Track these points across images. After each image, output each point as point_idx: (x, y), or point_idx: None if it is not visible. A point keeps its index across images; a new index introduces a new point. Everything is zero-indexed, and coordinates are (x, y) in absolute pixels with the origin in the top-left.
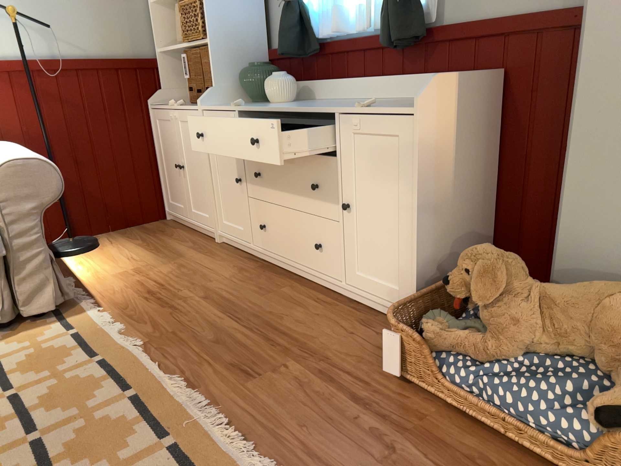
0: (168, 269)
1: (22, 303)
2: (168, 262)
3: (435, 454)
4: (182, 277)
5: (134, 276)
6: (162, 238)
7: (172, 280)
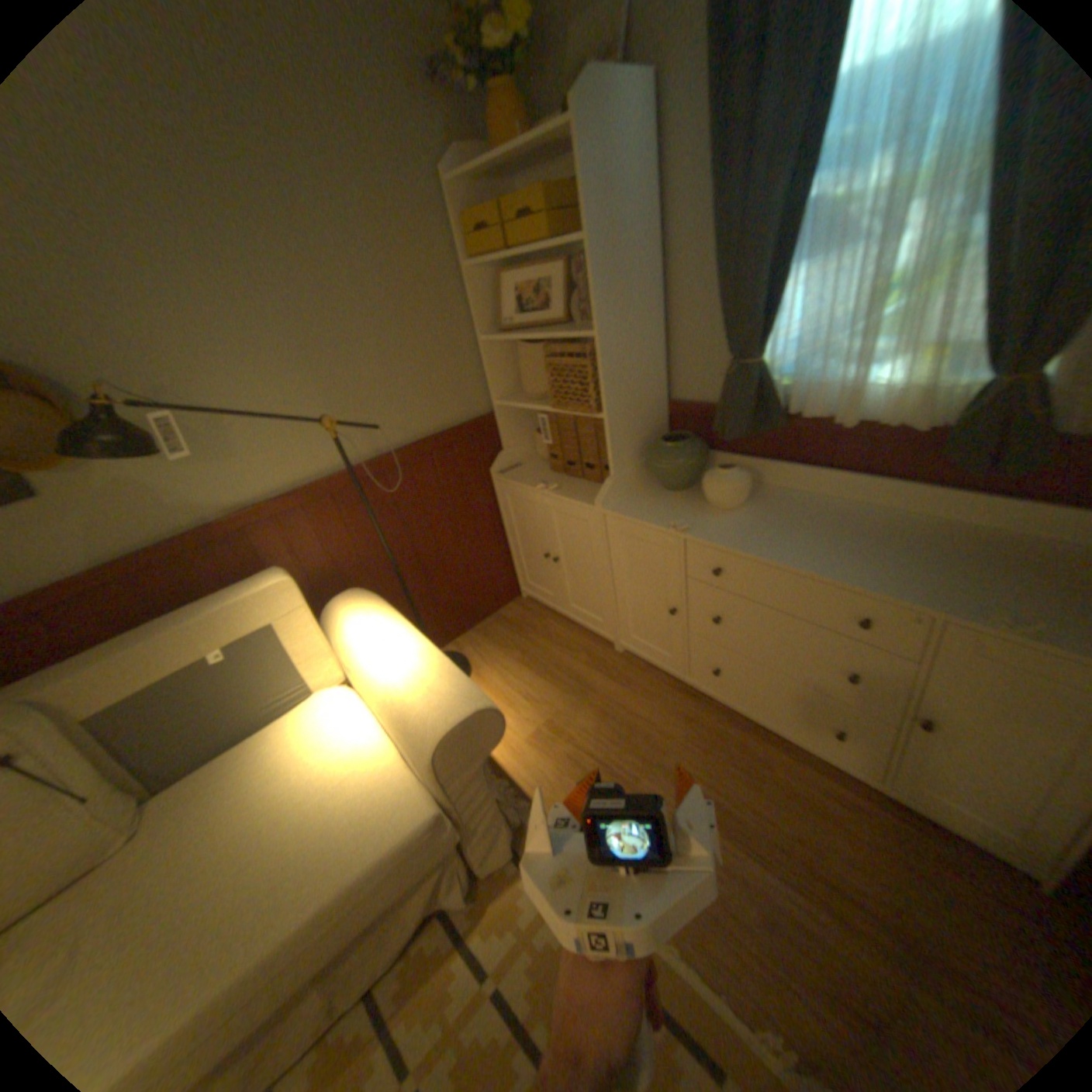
0: (592, 722)
1: (475, 865)
2: (581, 701)
3: None
4: (622, 743)
5: (557, 742)
6: (540, 642)
7: (614, 752)
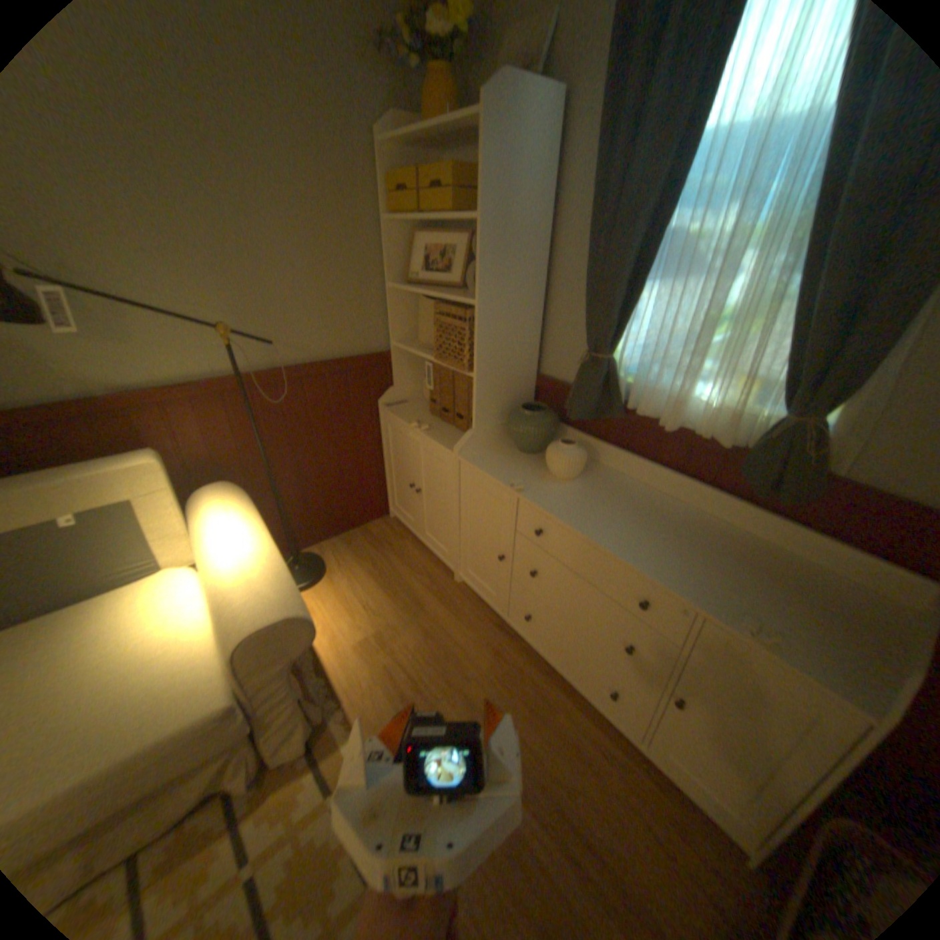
0: (414, 641)
1: (266, 757)
2: (411, 621)
3: None
4: (435, 665)
5: (378, 653)
6: (392, 560)
7: (425, 672)
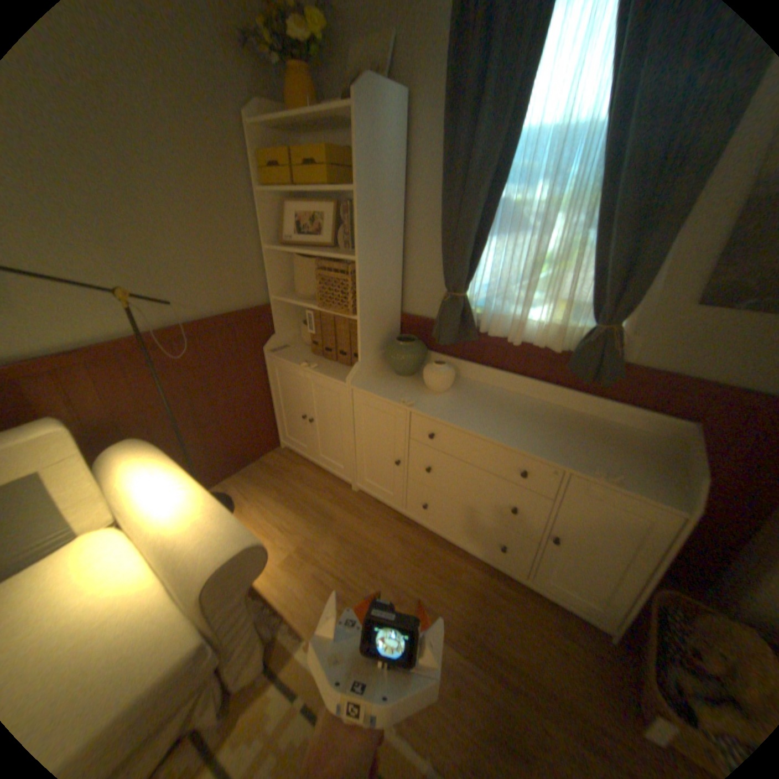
0: (332, 546)
1: (230, 680)
2: (325, 530)
3: None
4: (355, 561)
5: (304, 564)
6: (294, 483)
7: (349, 569)
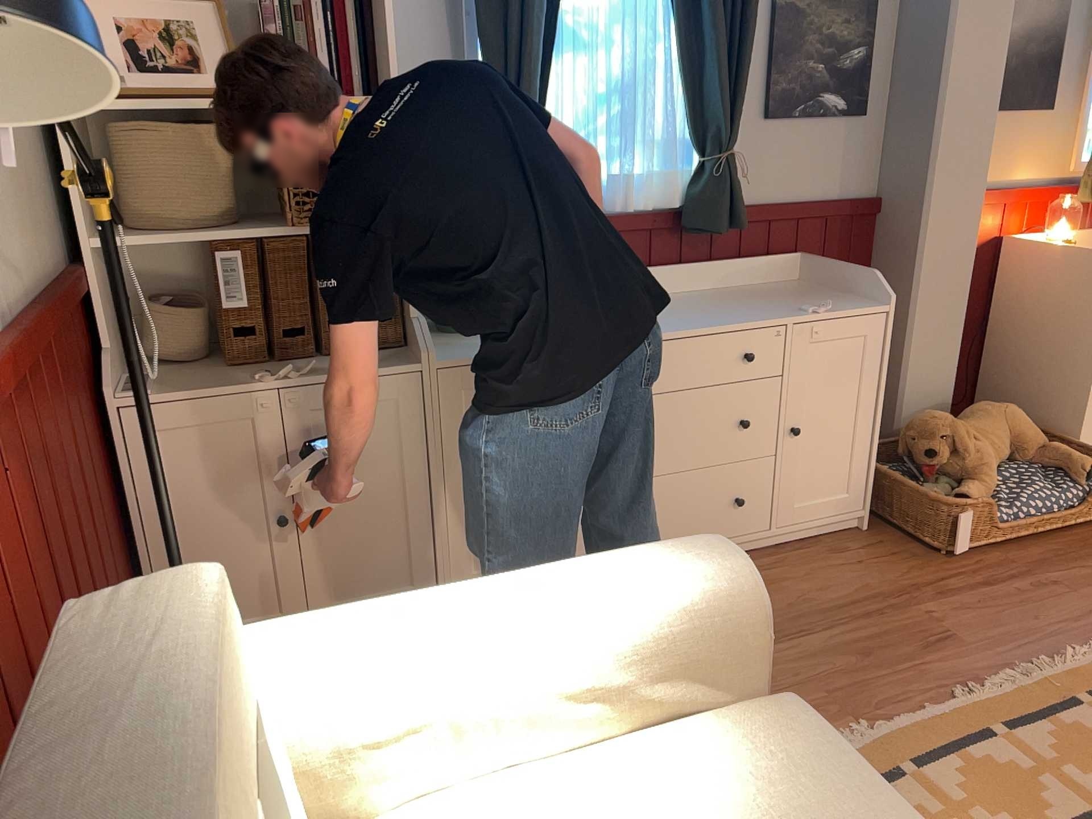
0: None
1: None
2: None
3: (1056, 567)
4: None
5: None
6: None
7: None
